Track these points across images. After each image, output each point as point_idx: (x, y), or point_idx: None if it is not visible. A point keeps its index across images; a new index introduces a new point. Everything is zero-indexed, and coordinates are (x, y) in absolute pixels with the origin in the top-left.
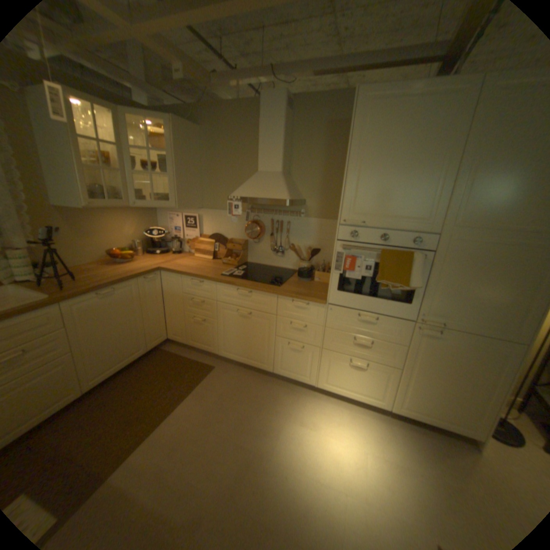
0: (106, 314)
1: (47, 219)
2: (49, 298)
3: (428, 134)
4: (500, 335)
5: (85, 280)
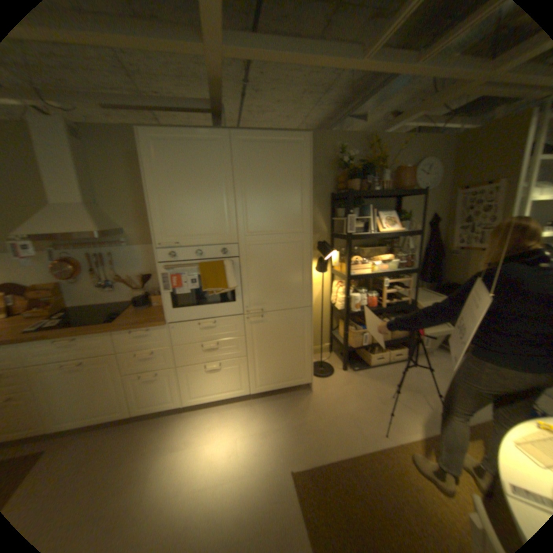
0: None
1: None
2: None
3: (206, 170)
4: (295, 305)
5: None
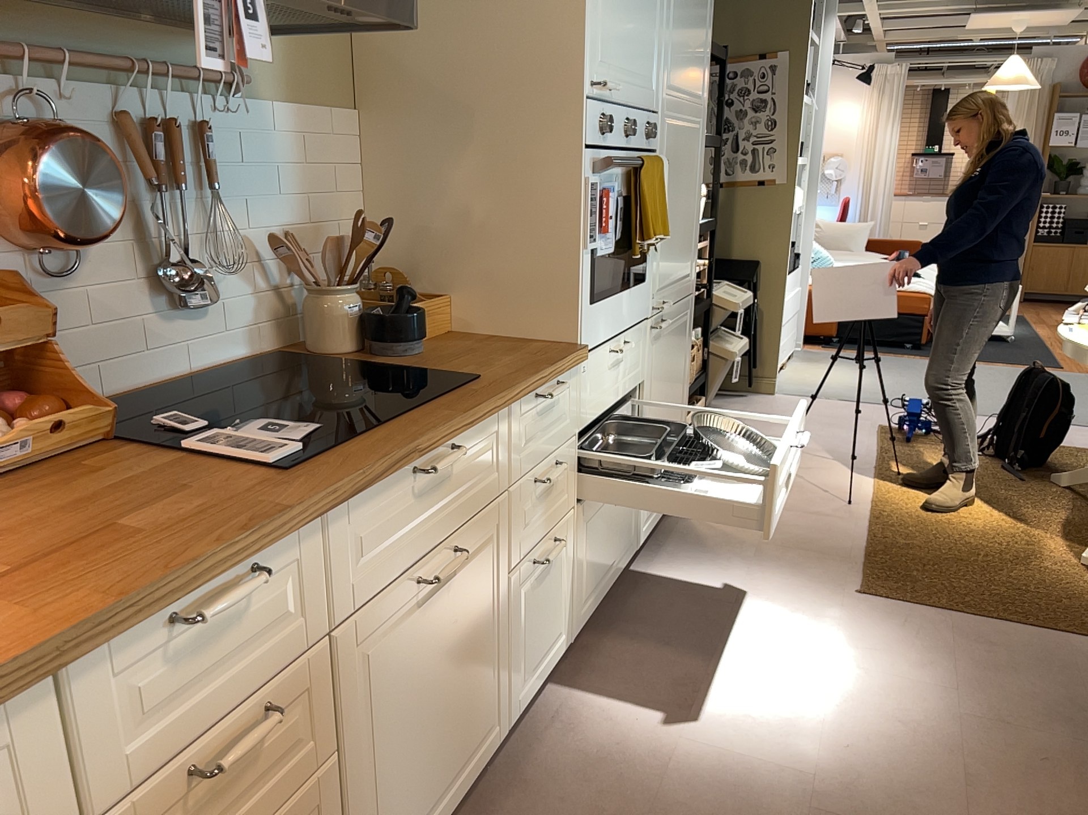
0: None
1: None
2: None
3: None
4: (686, 290)
5: None
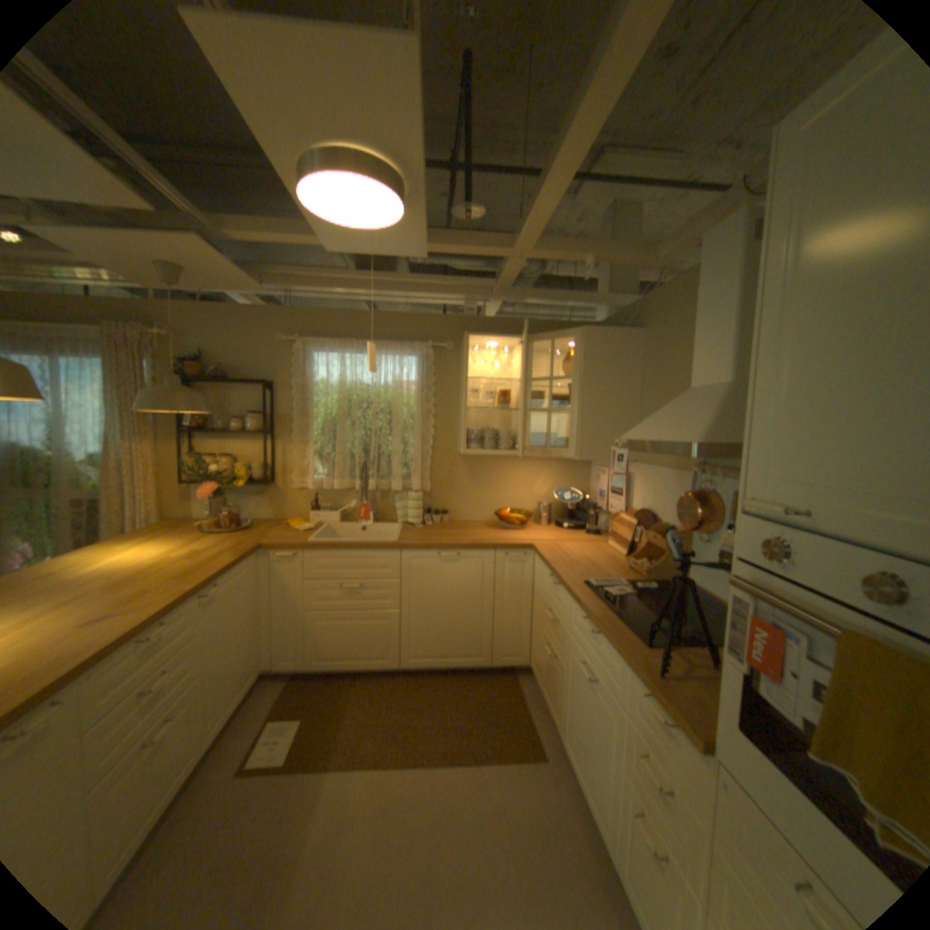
0: (446, 582)
1: (452, 465)
2: (396, 541)
3: None
4: None
5: (446, 535)
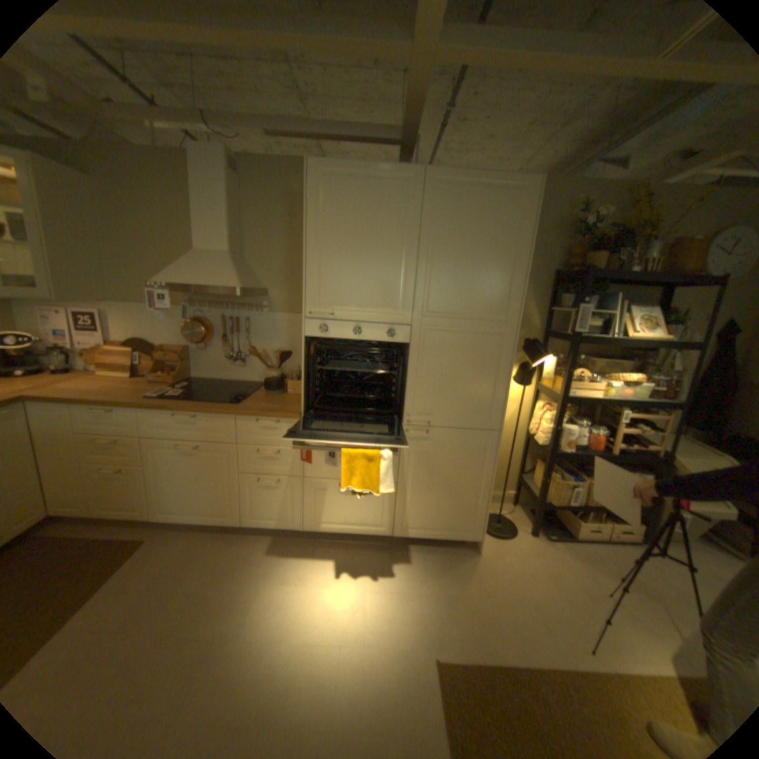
0: None
1: None
2: None
3: (384, 220)
4: (476, 425)
5: None
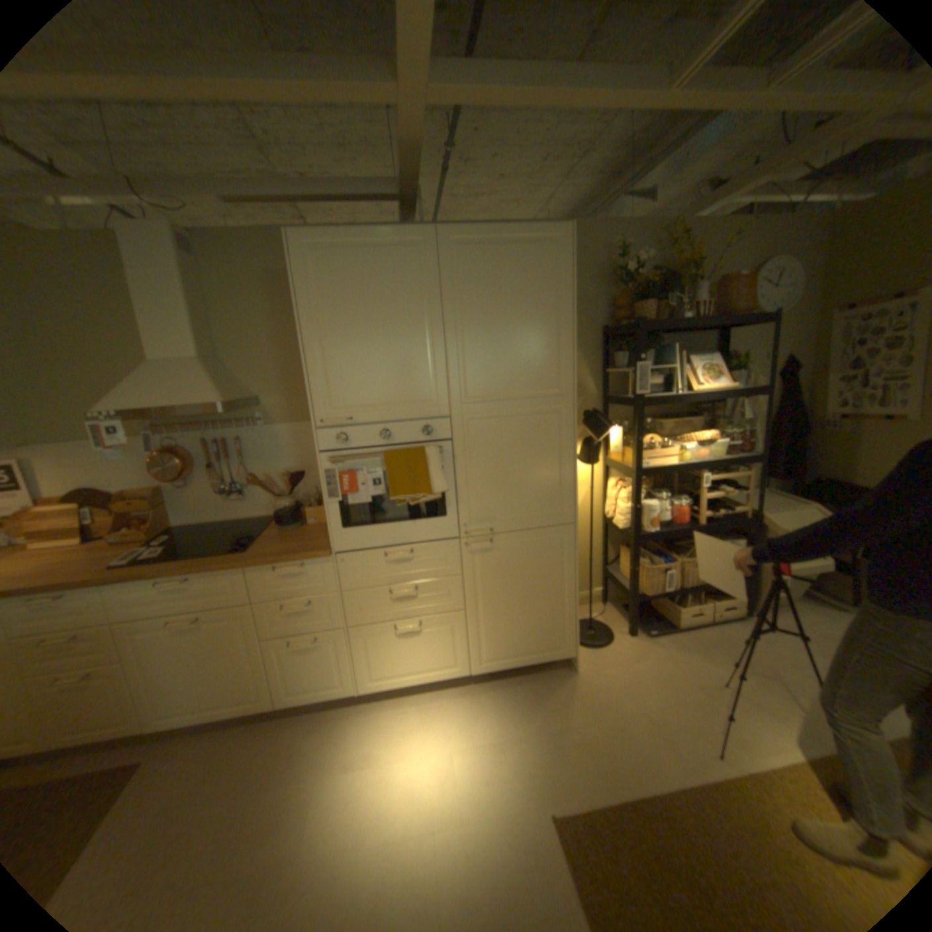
0: None
1: None
2: None
3: (397, 296)
4: (547, 522)
5: None
